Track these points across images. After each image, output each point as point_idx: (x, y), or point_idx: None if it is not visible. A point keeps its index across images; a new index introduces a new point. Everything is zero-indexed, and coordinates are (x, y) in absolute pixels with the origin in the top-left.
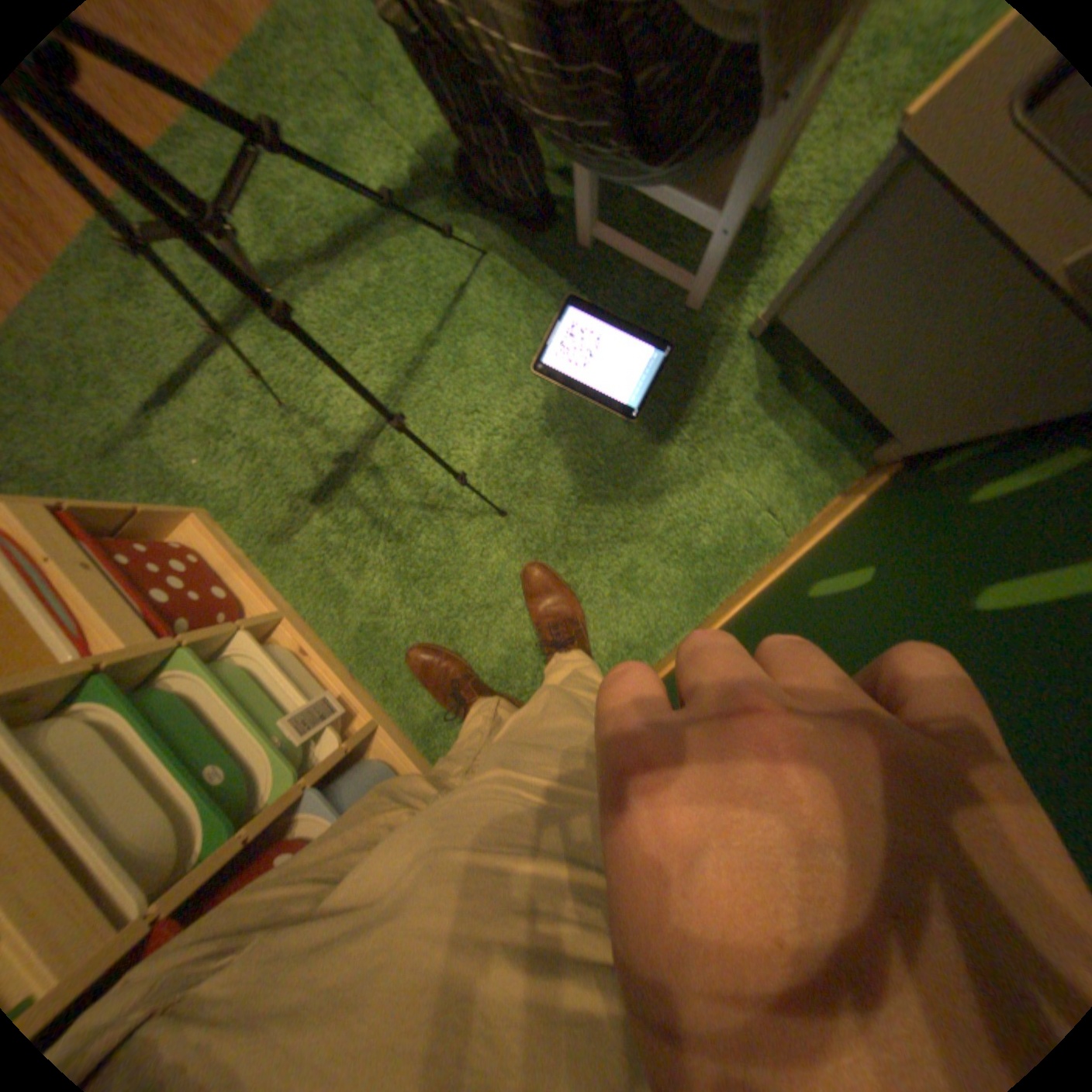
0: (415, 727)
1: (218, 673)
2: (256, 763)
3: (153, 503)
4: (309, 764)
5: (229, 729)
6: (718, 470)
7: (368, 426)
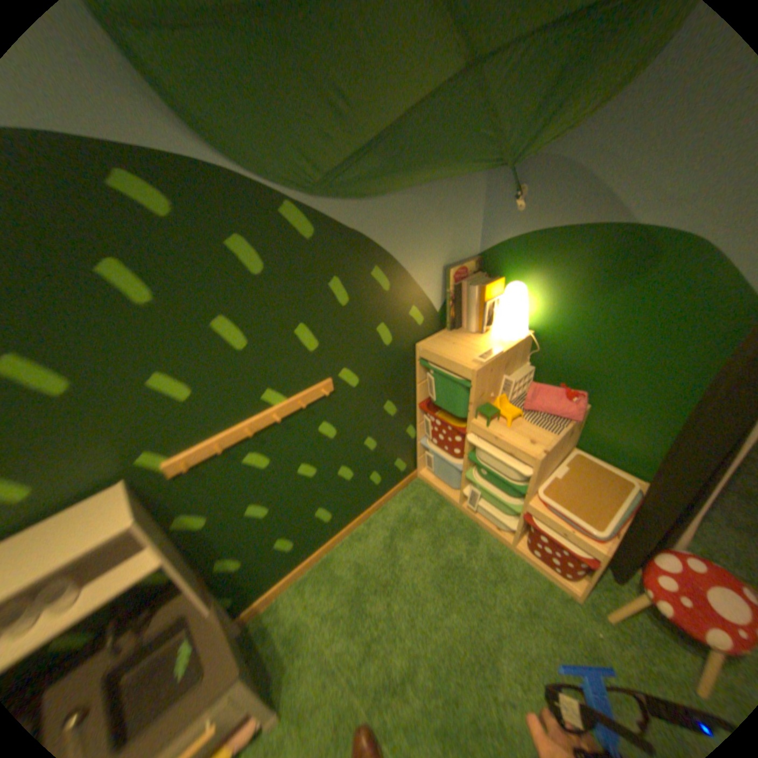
0: (443, 505)
1: (512, 509)
2: (479, 477)
3: (611, 608)
4: (465, 480)
5: (492, 486)
6: (308, 626)
7: (495, 658)
